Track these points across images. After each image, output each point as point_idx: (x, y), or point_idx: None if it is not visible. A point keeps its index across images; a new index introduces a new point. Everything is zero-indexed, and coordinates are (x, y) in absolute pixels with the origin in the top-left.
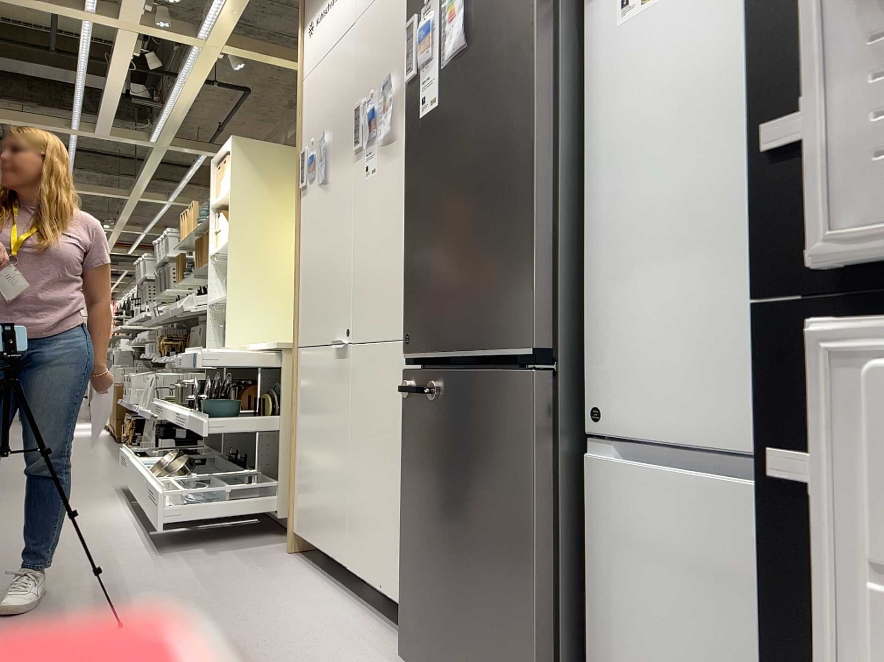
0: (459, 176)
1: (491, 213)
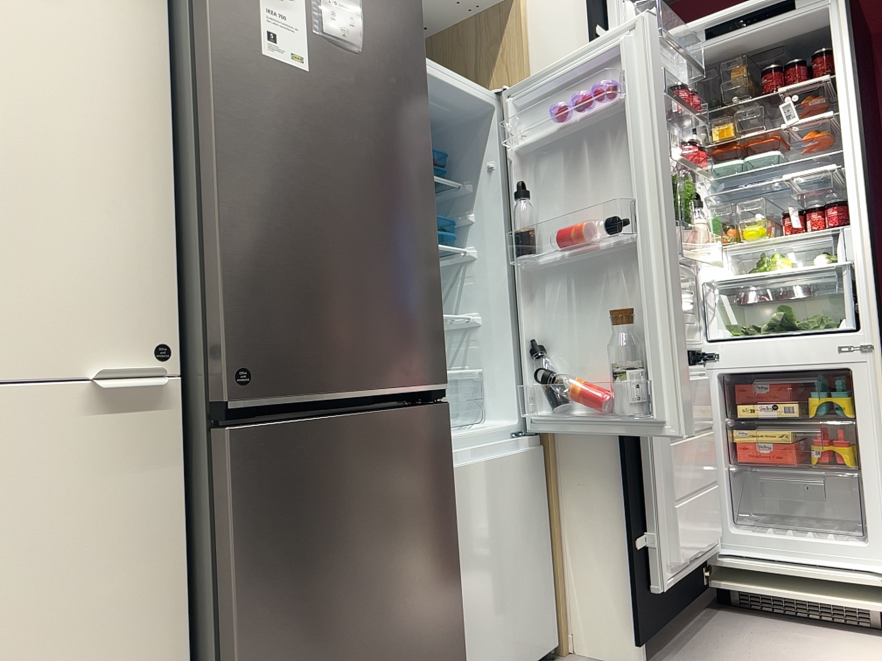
0: (351, 186)
1: (398, 247)
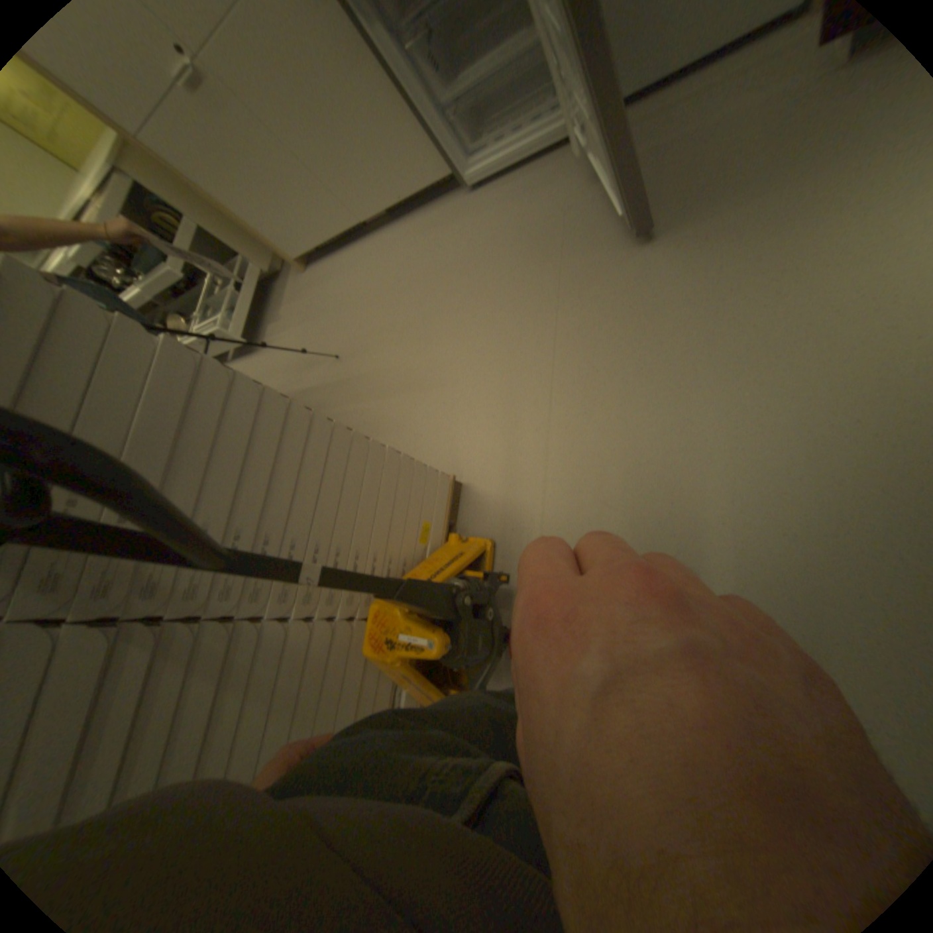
0: None
1: None
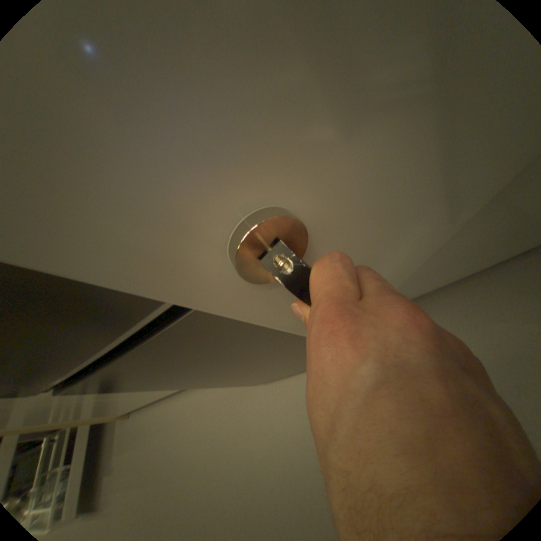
0: None
1: None
